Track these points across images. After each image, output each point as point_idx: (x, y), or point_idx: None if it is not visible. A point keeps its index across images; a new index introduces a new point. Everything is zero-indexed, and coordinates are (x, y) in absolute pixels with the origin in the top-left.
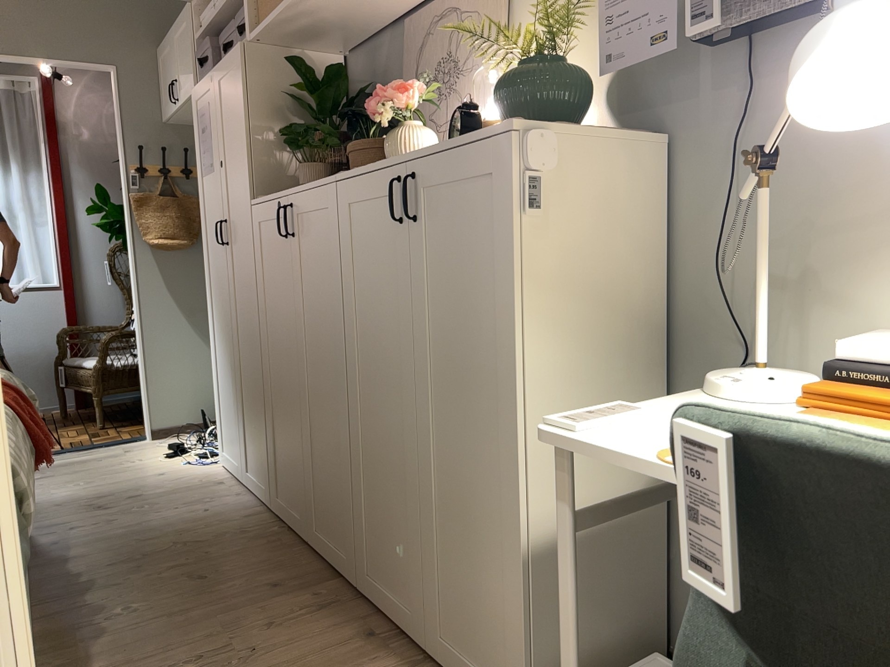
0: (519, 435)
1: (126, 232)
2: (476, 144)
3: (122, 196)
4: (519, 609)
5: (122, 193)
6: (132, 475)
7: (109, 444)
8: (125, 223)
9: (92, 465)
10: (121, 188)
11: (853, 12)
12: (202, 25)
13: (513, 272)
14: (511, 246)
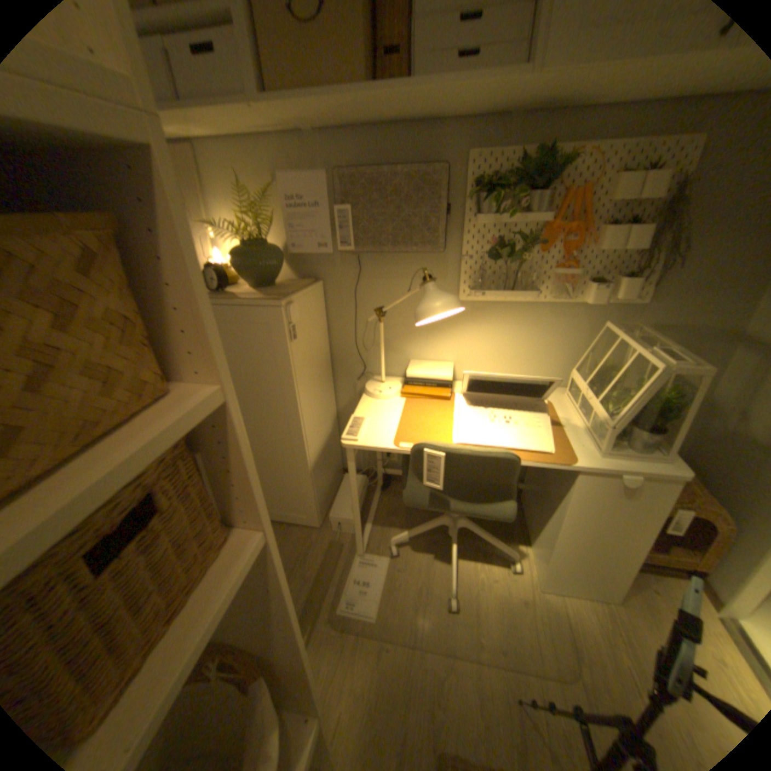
0: (301, 428)
1: None
2: (252, 305)
3: None
4: (309, 486)
5: None
6: None
7: None
8: None
9: None
10: None
11: (434, 300)
12: None
13: (288, 366)
14: (286, 355)
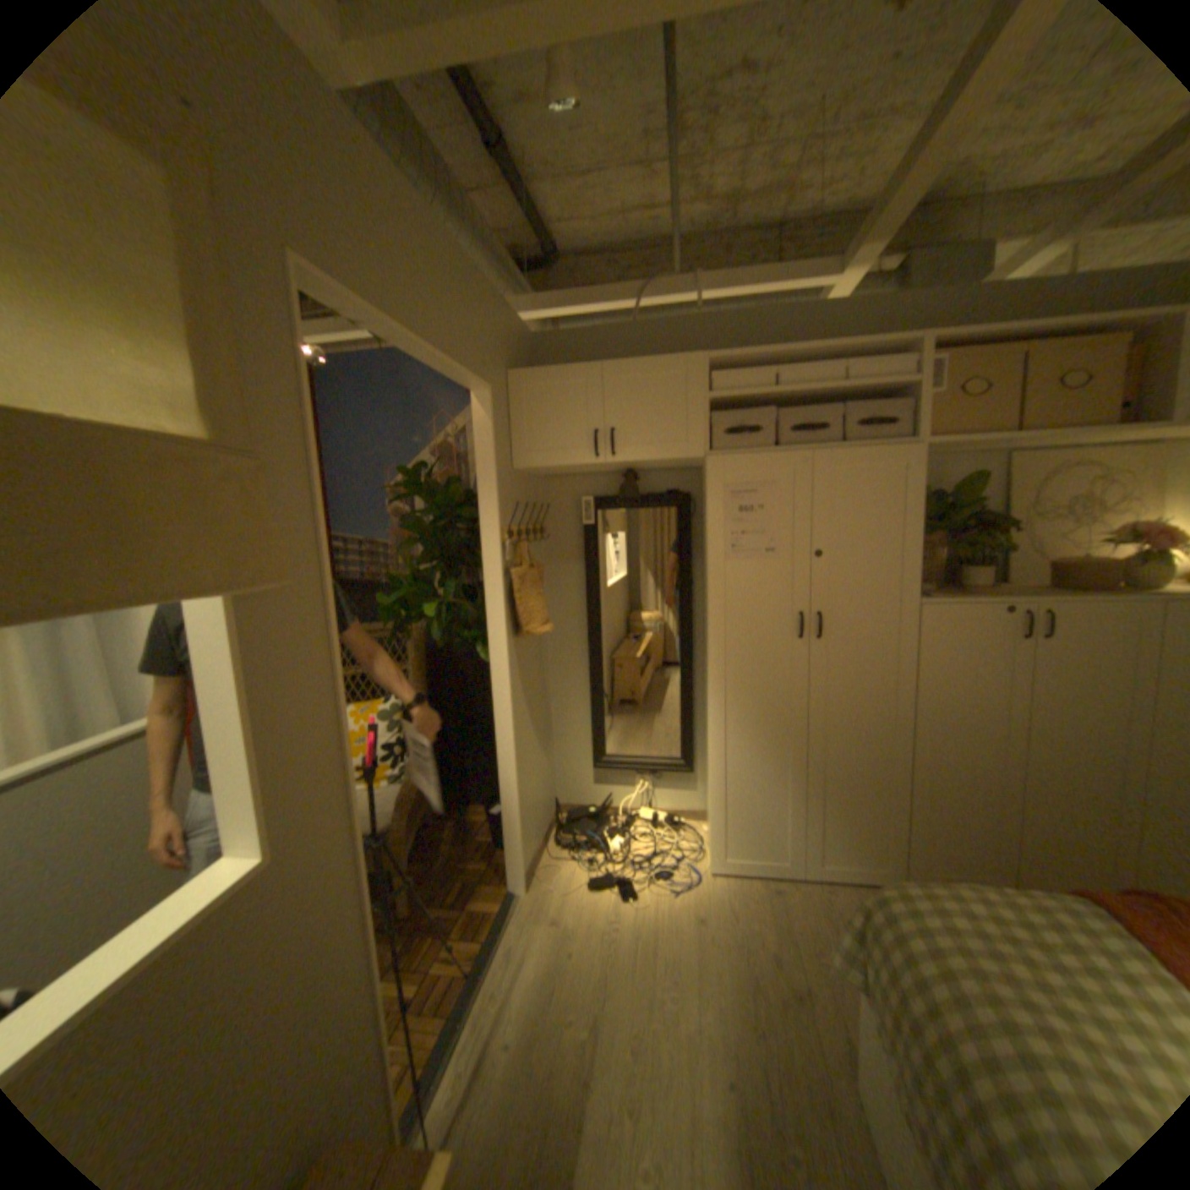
0: None
1: (491, 623)
2: None
3: (487, 573)
4: None
5: (484, 568)
6: (680, 945)
7: (501, 932)
8: (490, 611)
9: (588, 969)
10: (486, 561)
11: None
12: (714, 384)
13: None
14: None
